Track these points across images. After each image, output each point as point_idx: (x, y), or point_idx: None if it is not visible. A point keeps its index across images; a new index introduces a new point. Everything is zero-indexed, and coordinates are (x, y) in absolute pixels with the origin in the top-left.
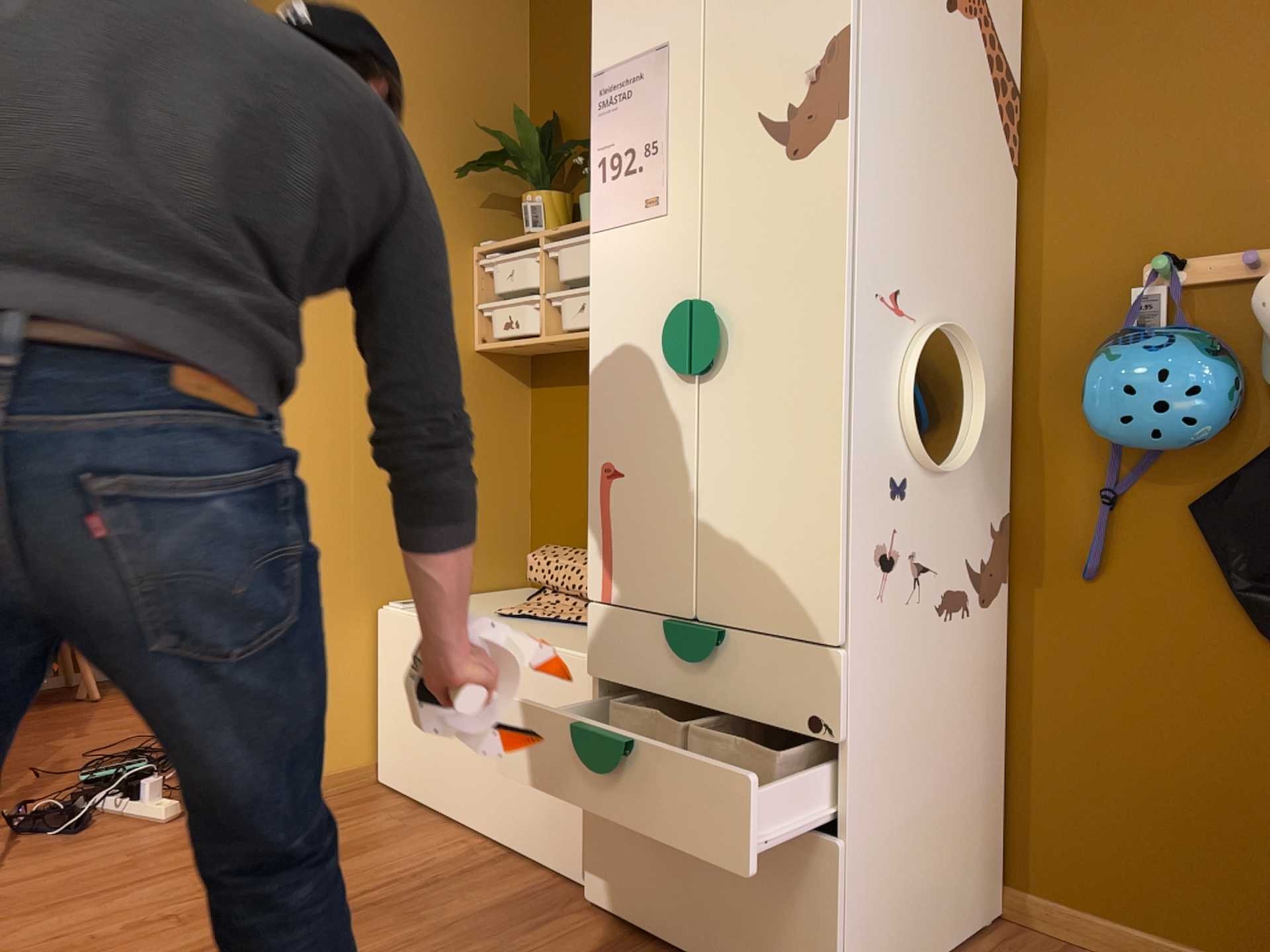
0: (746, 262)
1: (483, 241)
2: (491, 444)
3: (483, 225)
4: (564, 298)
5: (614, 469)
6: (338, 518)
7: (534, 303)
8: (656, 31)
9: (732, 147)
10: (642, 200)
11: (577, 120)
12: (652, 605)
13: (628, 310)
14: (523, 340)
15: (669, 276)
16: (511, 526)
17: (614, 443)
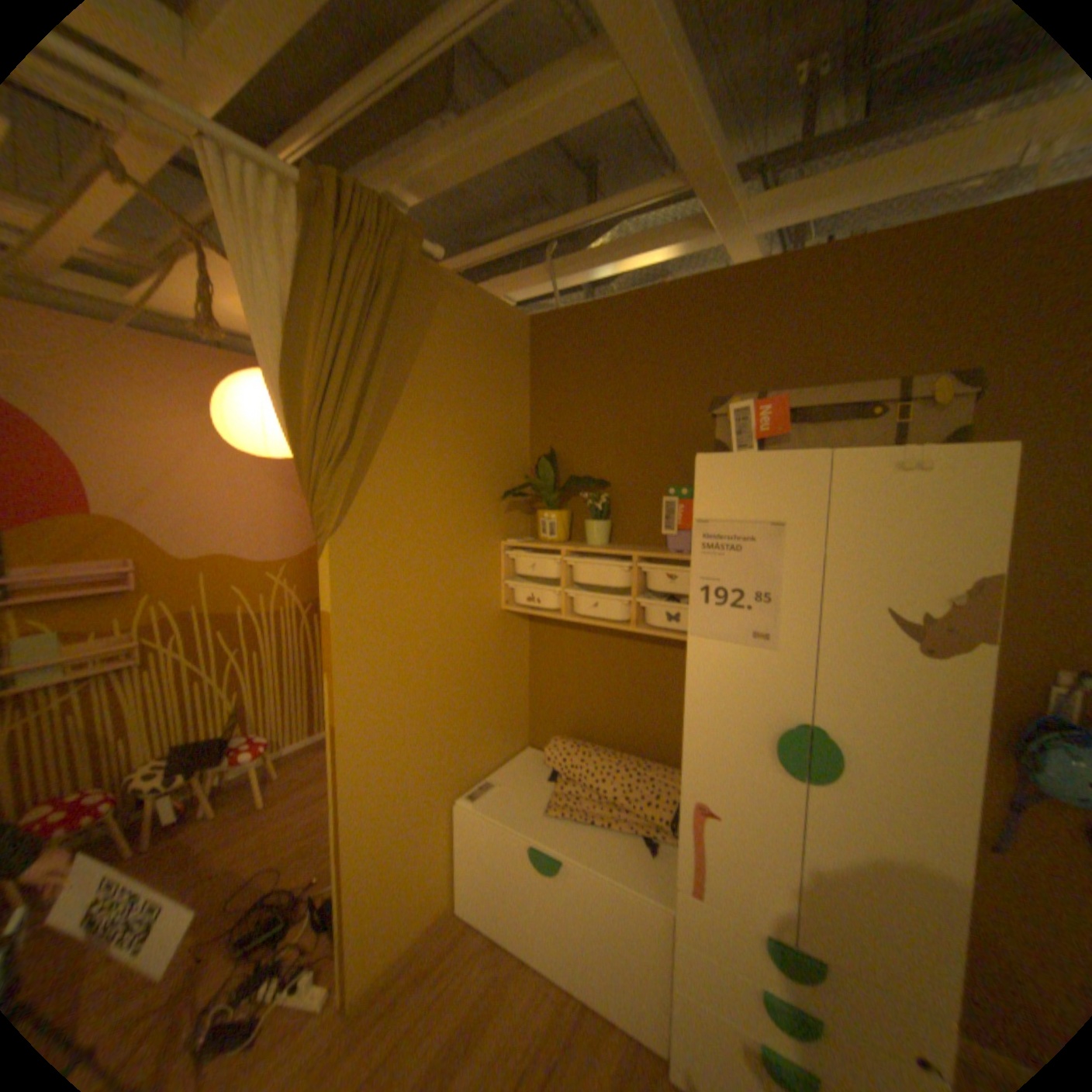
0: (868, 716)
1: (505, 535)
2: (510, 666)
3: (505, 524)
4: (584, 596)
5: (711, 812)
6: (429, 756)
7: (554, 590)
8: (771, 507)
9: (857, 624)
10: (750, 631)
11: (570, 455)
12: (748, 920)
13: (729, 705)
14: (546, 614)
15: (779, 697)
16: (520, 712)
17: (712, 795)
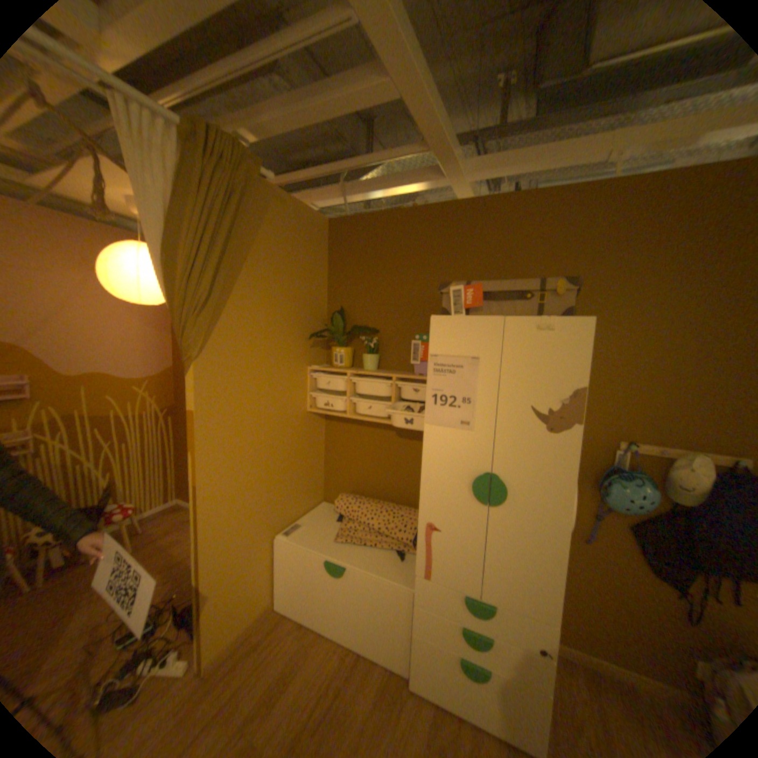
0: (520, 467)
1: (310, 363)
2: (312, 449)
3: (310, 356)
4: (361, 403)
5: (435, 528)
6: (258, 507)
7: (342, 399)
8: (471, 349)
9: (515, 415)
10: (459, 420)
11: (353, 312)
12: (455, 588)
13: (446, 464)
14: (337, 415)
15: (474, 458)
16: (318, 479)
17: (436, 517)
